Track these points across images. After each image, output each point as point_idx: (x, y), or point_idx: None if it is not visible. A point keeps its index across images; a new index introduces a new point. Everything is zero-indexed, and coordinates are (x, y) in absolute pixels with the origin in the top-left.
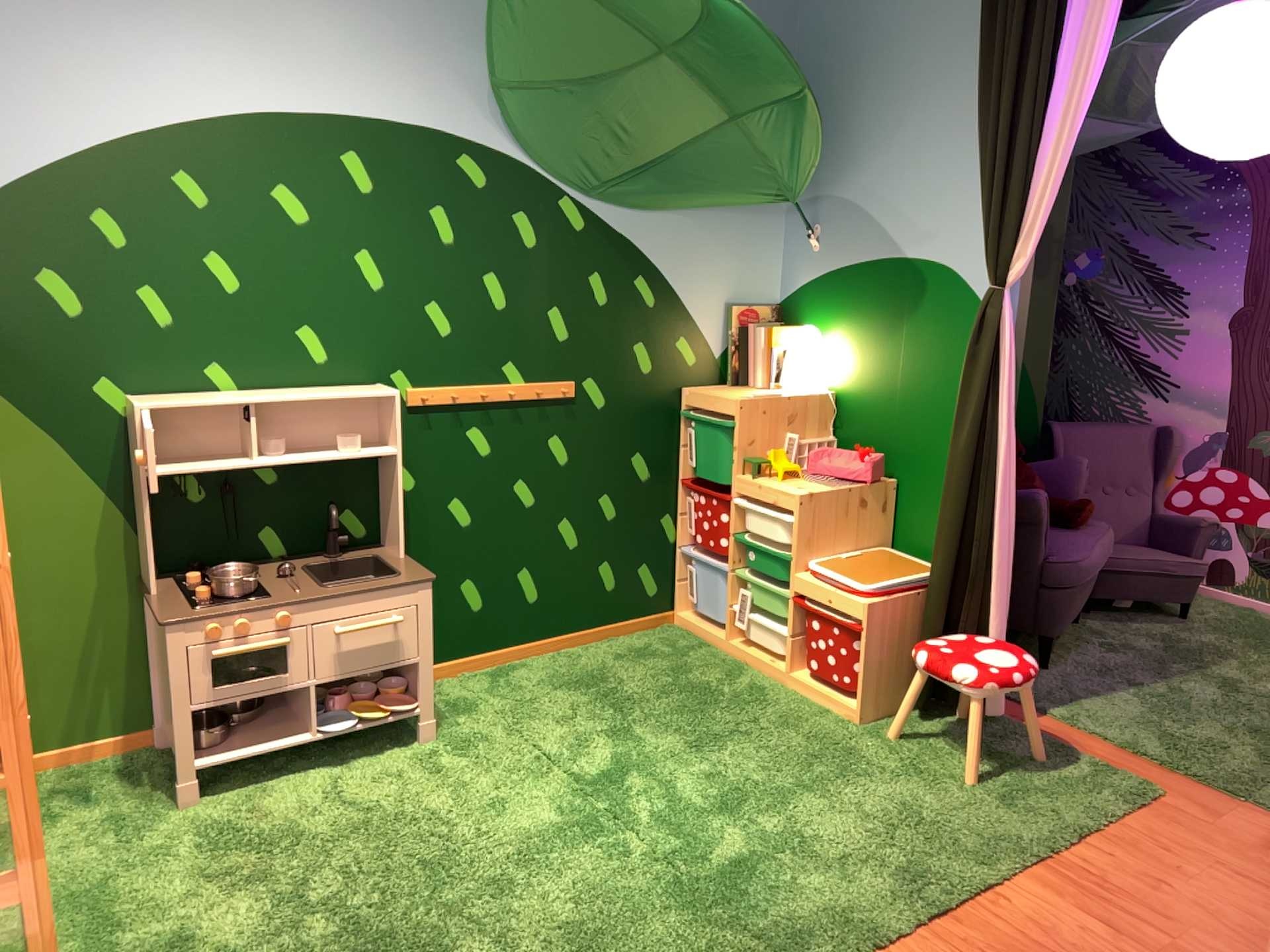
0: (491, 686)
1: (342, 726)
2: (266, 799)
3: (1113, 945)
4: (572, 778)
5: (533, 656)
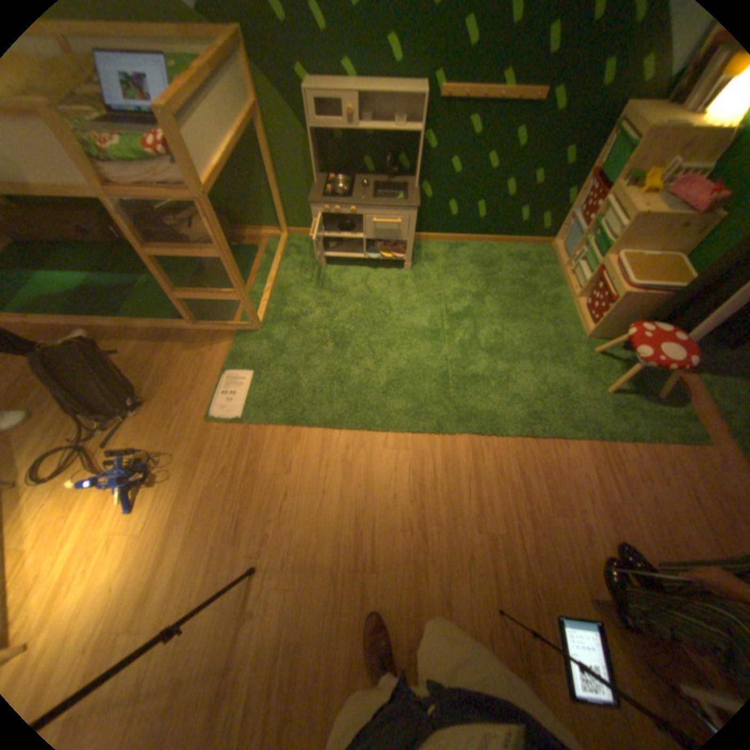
0: (446, 252)
1: (374, 256)
2: (344, 274)
3: (591, 489)
4: (444, 310)
5: (473, 242)
